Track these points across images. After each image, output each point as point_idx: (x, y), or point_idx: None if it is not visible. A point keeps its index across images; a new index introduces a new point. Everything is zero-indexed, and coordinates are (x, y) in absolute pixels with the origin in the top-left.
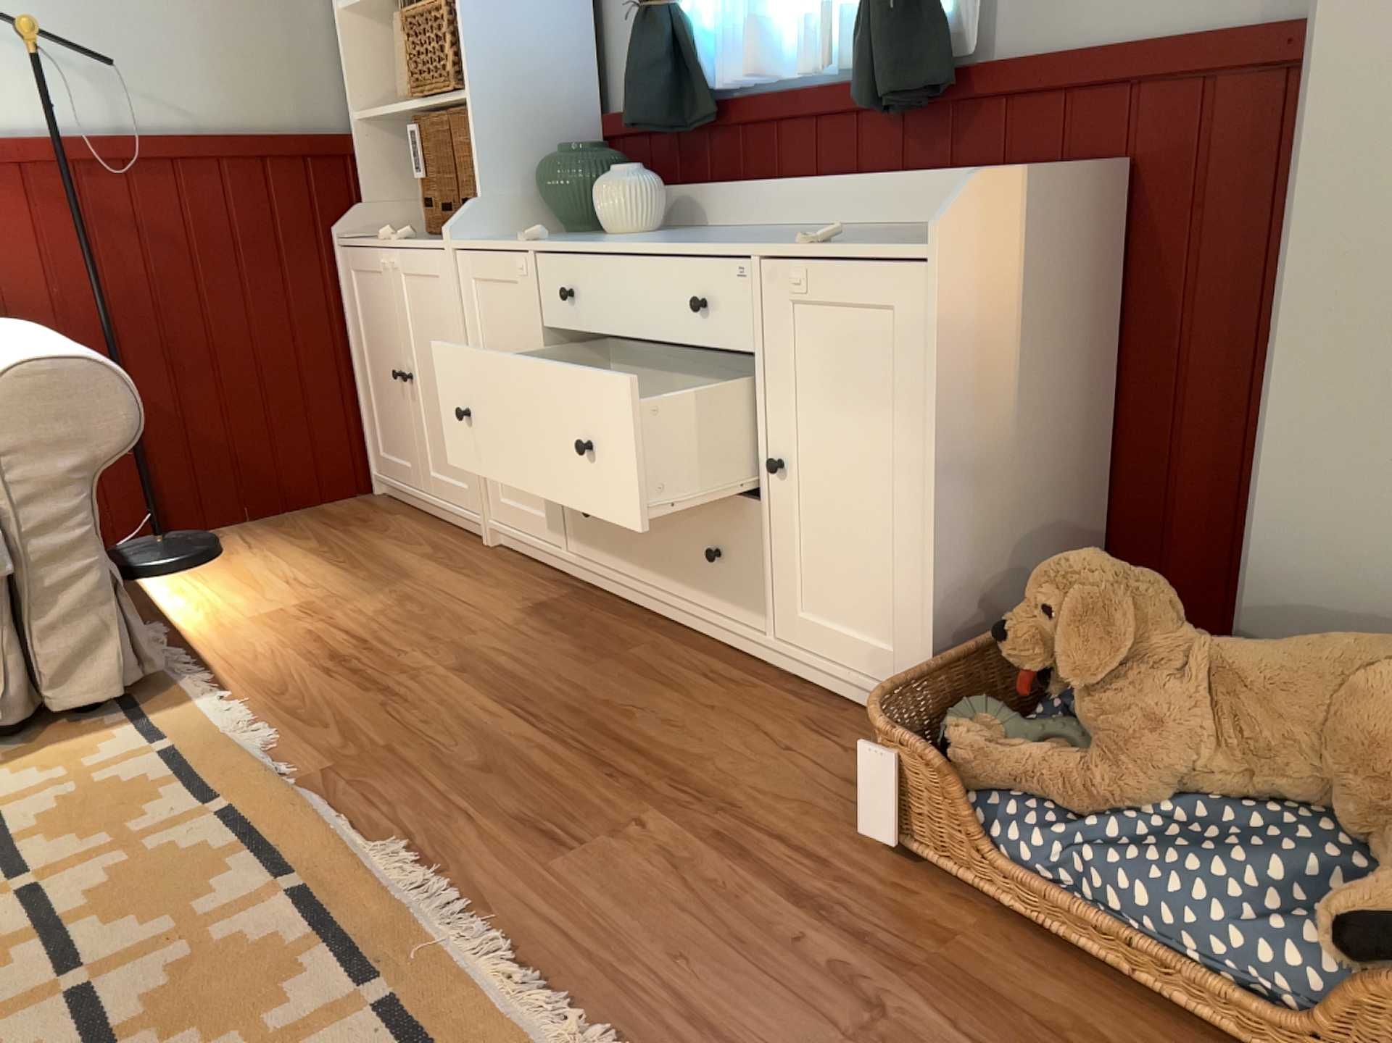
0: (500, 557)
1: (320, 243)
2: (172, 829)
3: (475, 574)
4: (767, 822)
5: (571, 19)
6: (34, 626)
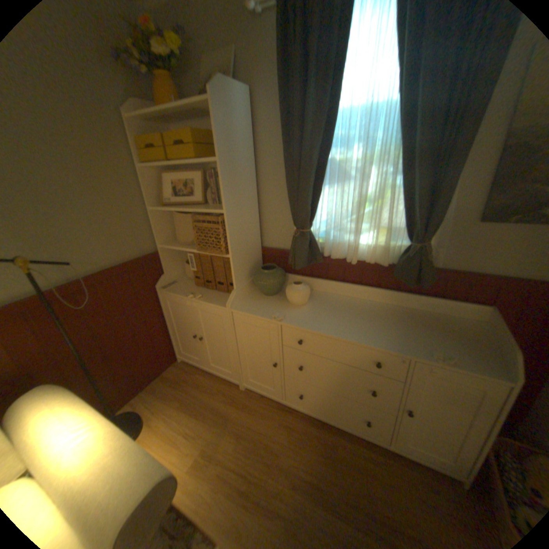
0: (251, 396)
1: (151, 290)
2: None
3: (250, 410)
4: None
5: (255, 219)
6: None
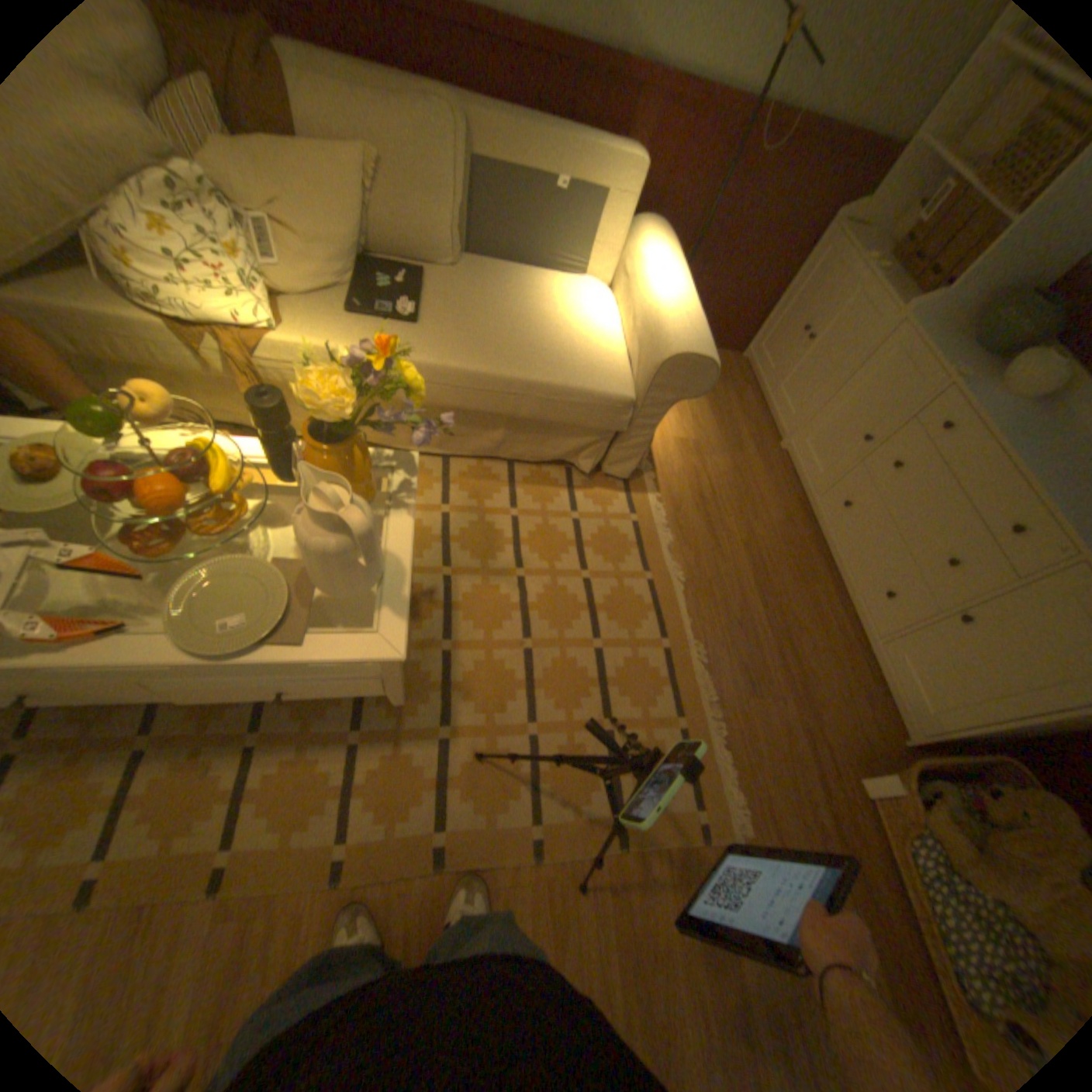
0: (783, 464)
1: (828, 214)
2: (632, 581)
3: (769, 471)
4: (828, 740)
5: None
6: (615, 446)
